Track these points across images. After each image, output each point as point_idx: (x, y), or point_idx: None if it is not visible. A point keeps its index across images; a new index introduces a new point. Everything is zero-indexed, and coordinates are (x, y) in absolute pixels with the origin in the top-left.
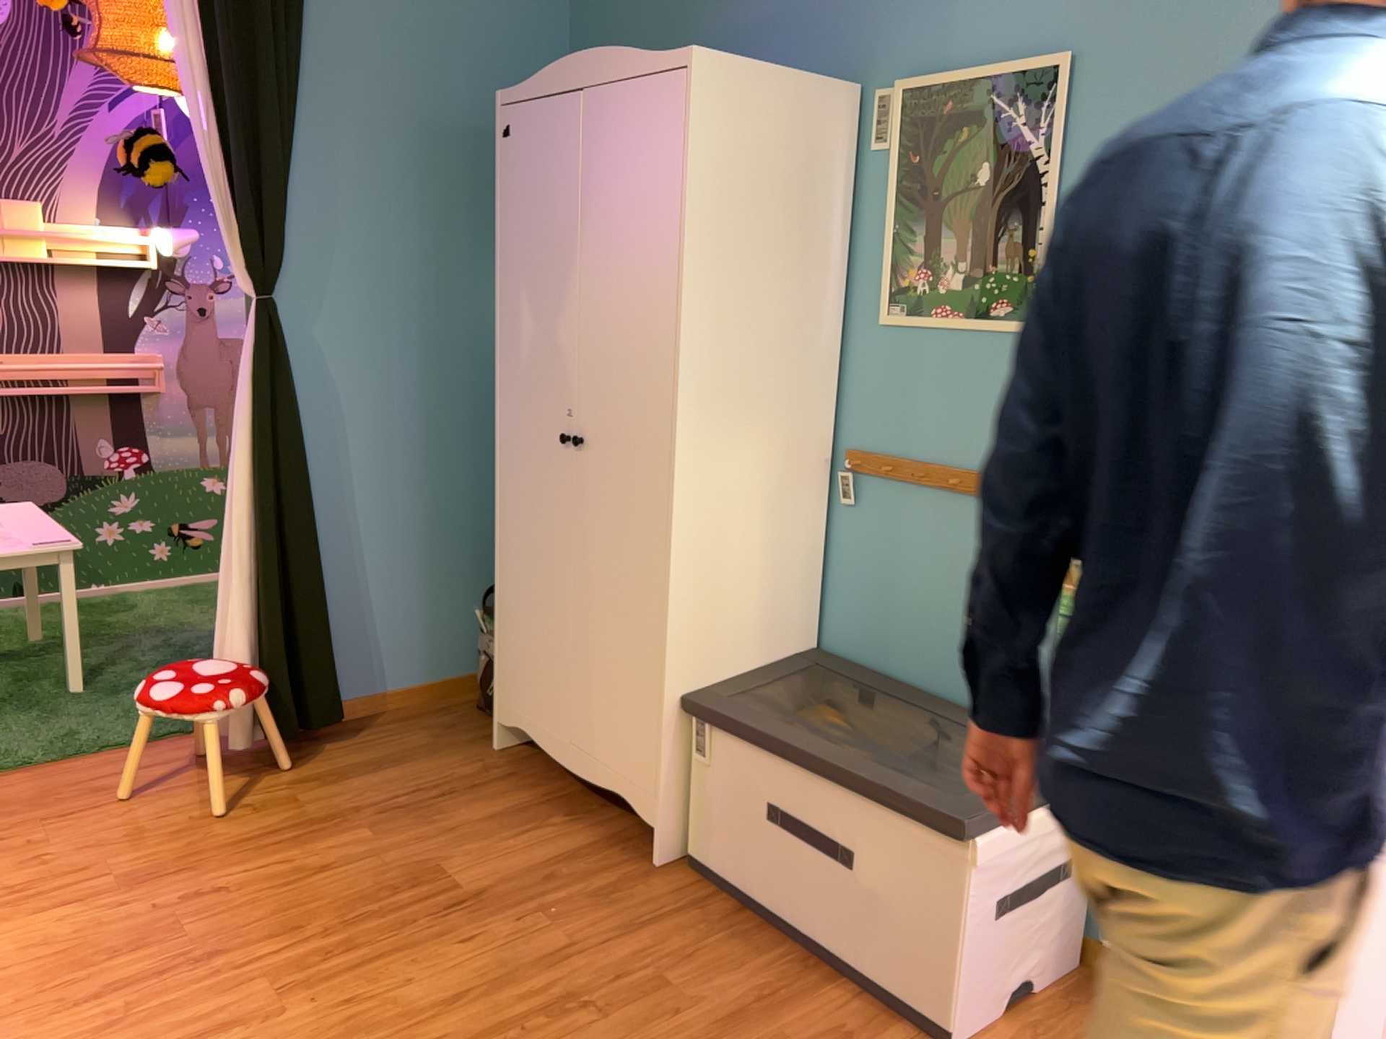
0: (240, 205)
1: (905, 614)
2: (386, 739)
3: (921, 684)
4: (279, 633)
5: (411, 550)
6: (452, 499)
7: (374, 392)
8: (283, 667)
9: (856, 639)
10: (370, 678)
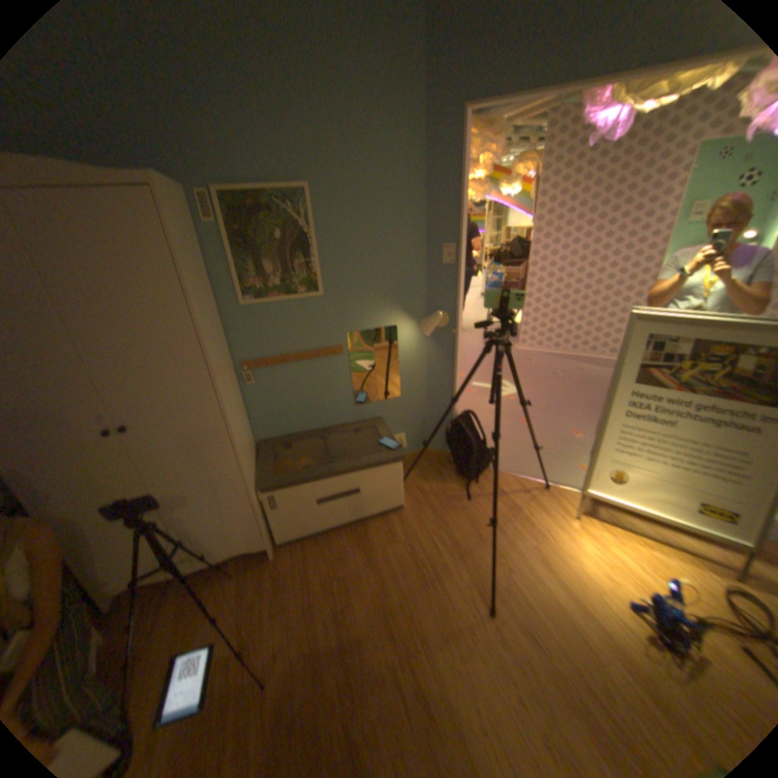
0: None
1: (291, 411)
2: None
3: (307, 429)
4: None
5: None
6: None
7: None
8: None
9: (271, 430)
10: None
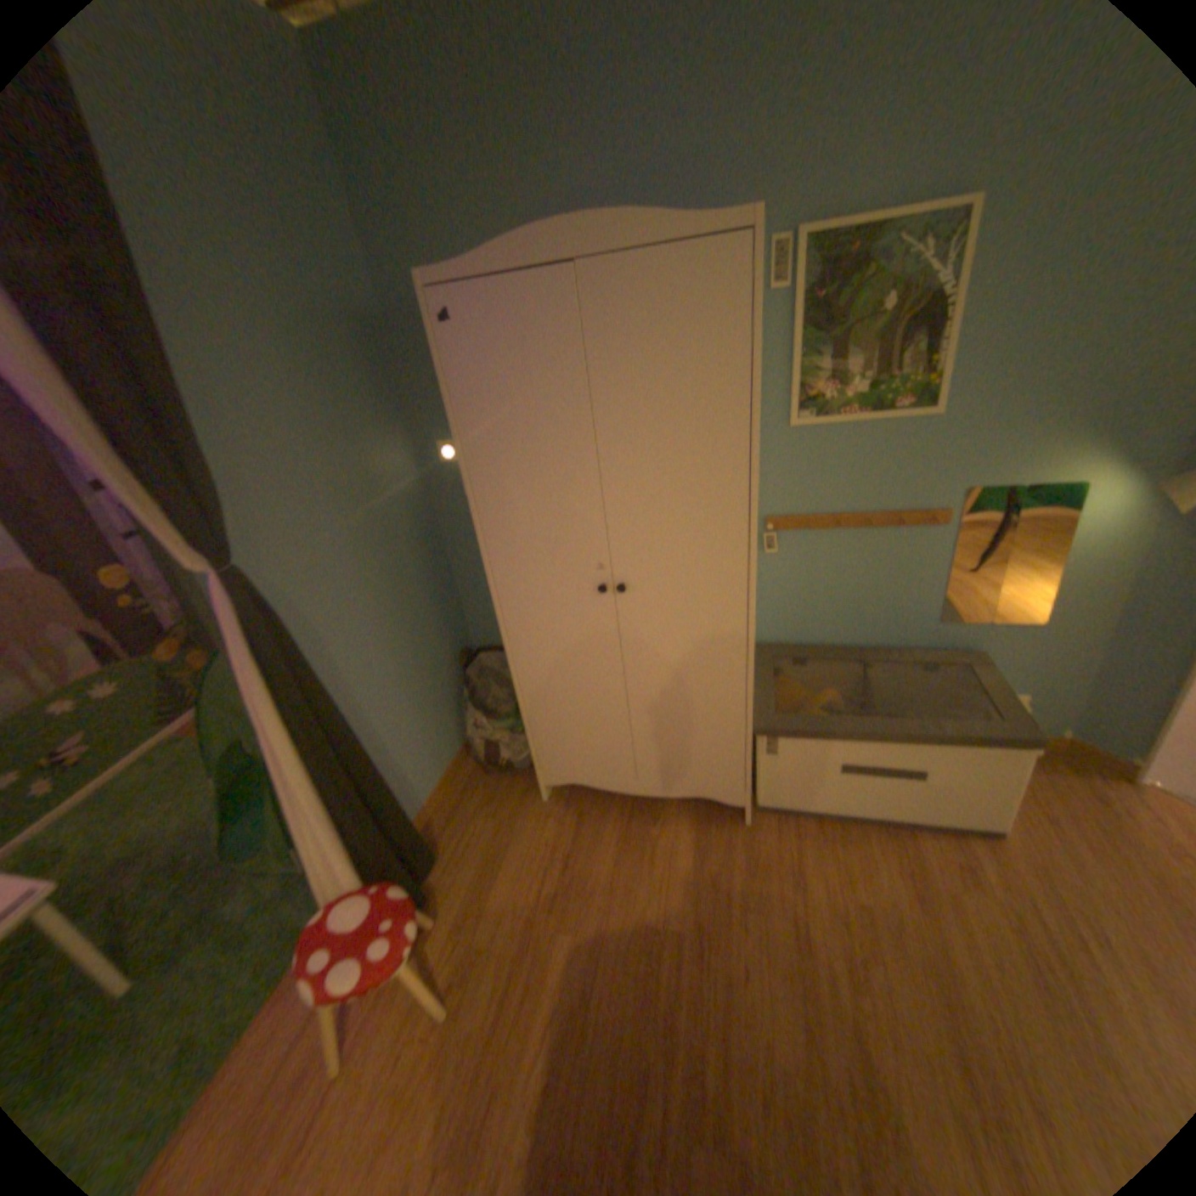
0: (156, 473)
1: (820, 607)
2: (463, 840)
3: (837, 642)
4: (373, 840)
5: (402, 700)
6: (410, 646)
7: (334, 597)
8: (384, 859)
9: (779, 629)
10: (412, 804)
